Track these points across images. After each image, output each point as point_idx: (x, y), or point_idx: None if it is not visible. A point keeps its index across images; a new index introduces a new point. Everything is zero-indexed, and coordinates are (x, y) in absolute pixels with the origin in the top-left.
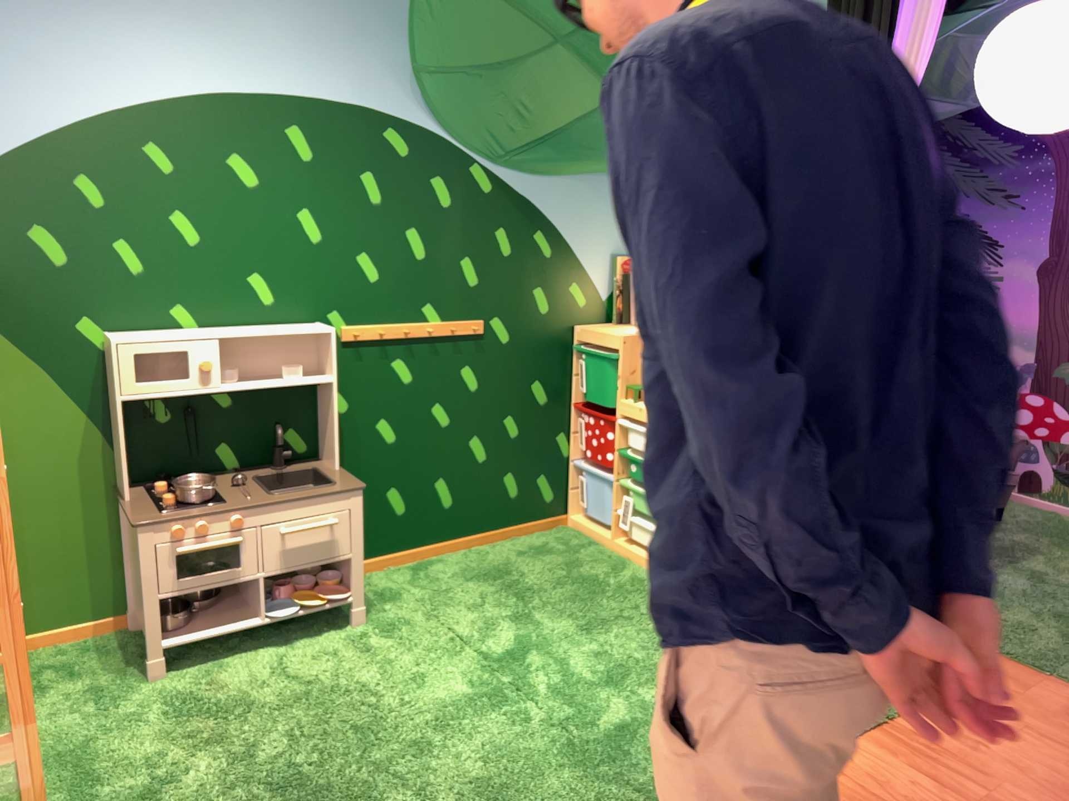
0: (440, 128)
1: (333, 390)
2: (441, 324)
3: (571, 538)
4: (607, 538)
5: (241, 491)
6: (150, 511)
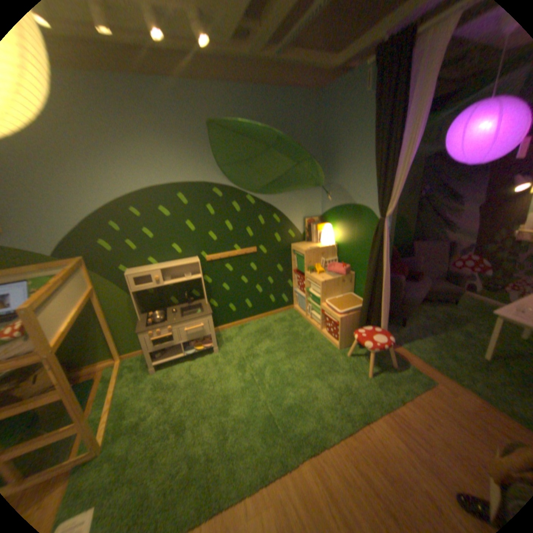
0: (233, 185)
1: (202, 281)
2: (241, 251)
3: (293, 315)
4: (304, 316)
5: (174, 316)
6: (144, 326)
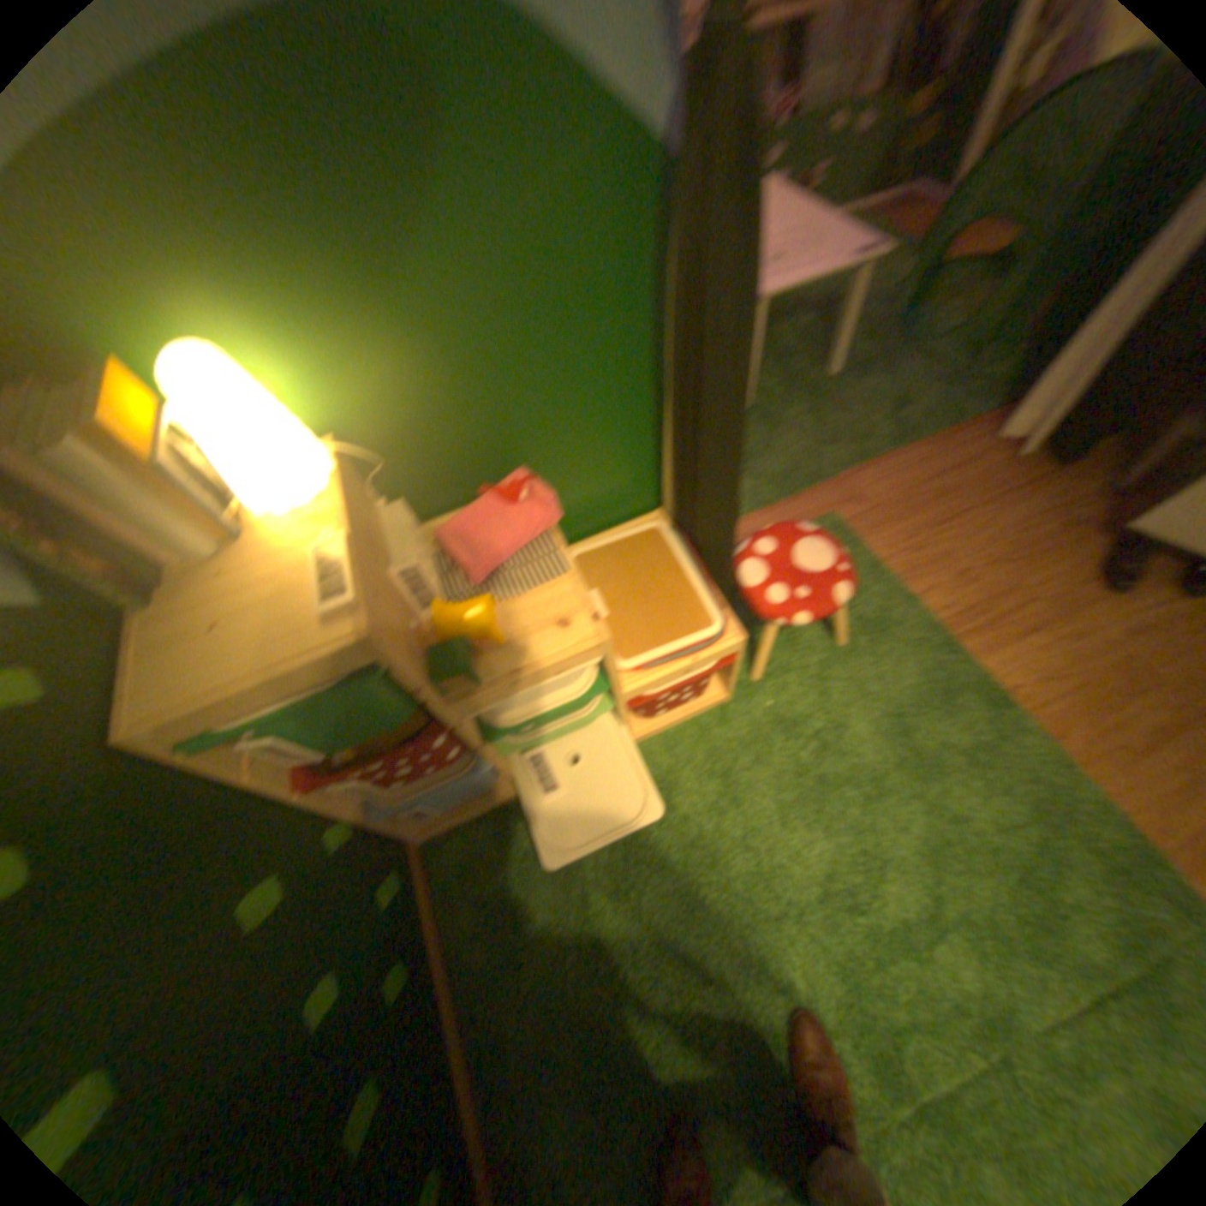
0: None
1: None
2: None
3: (469, 848)
4: (508, 793)
5: None
6: None
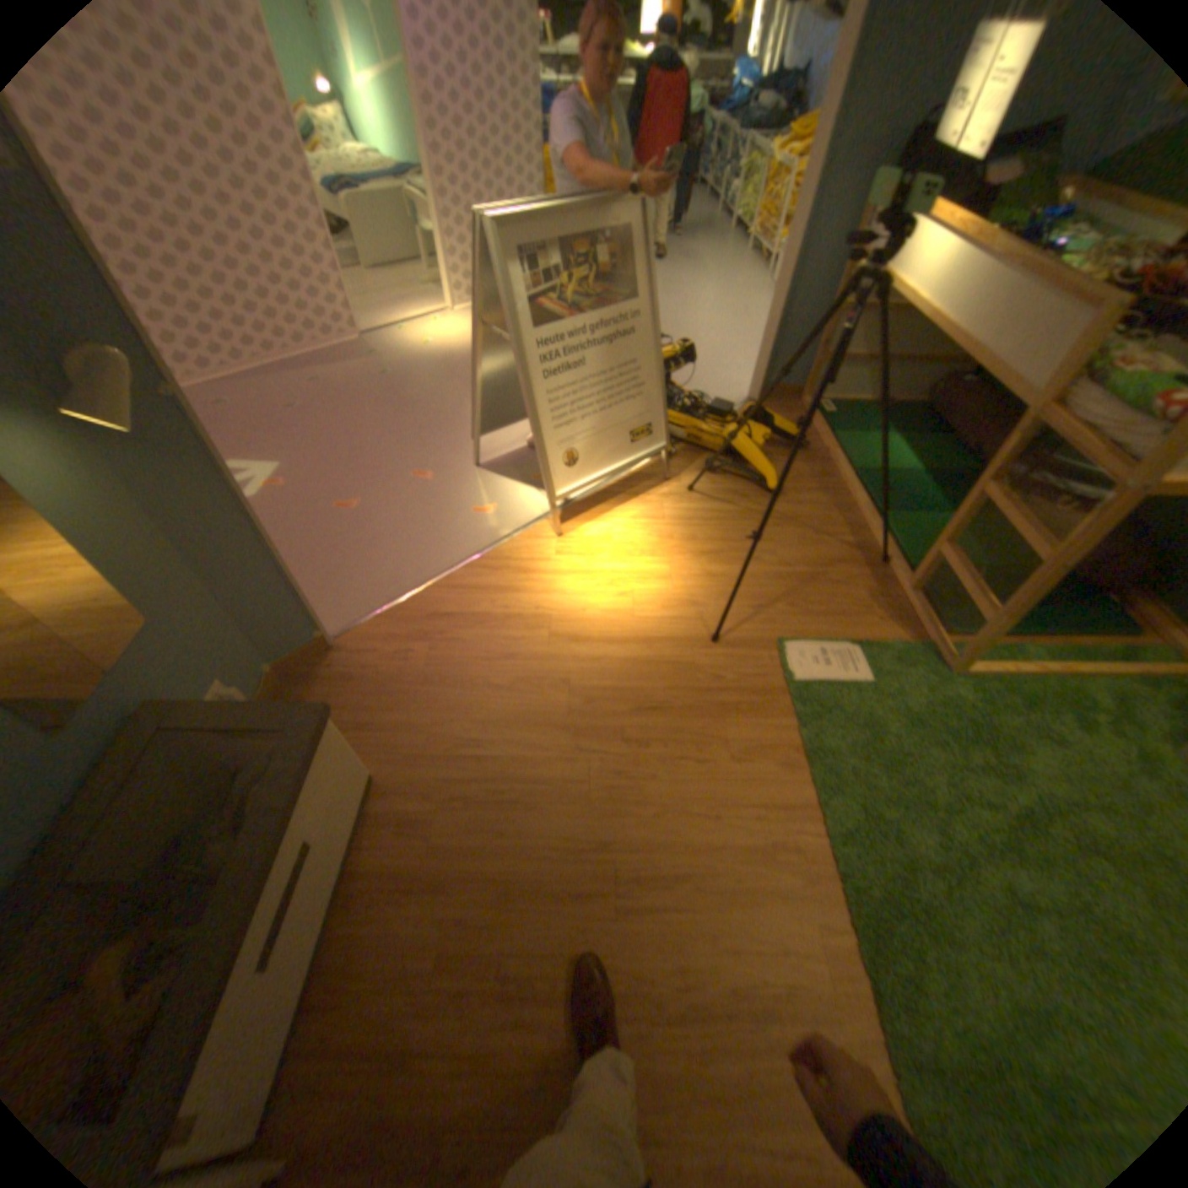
0: None
1: None
2: None
3: None
4: None
5: None
6: None
